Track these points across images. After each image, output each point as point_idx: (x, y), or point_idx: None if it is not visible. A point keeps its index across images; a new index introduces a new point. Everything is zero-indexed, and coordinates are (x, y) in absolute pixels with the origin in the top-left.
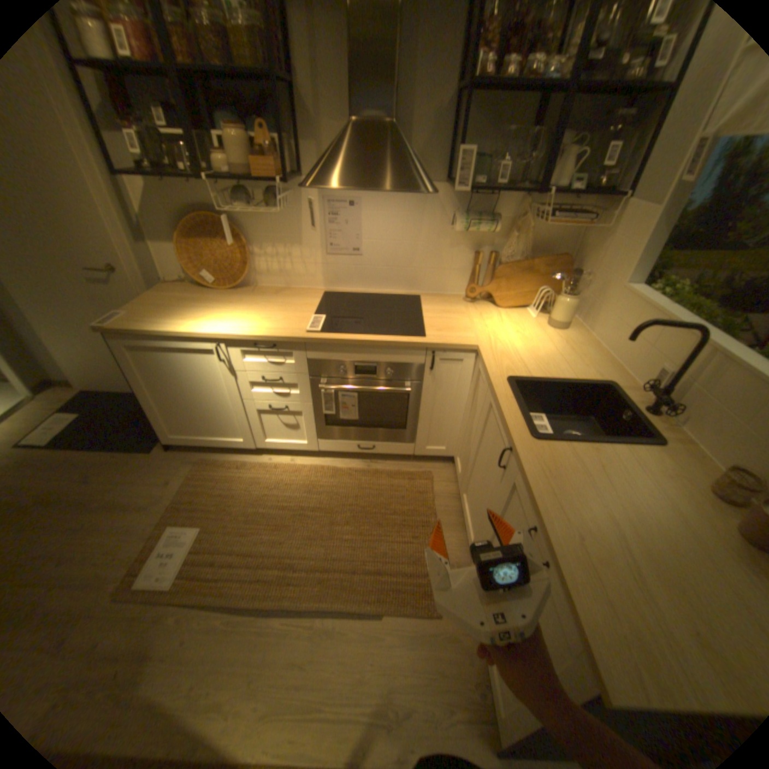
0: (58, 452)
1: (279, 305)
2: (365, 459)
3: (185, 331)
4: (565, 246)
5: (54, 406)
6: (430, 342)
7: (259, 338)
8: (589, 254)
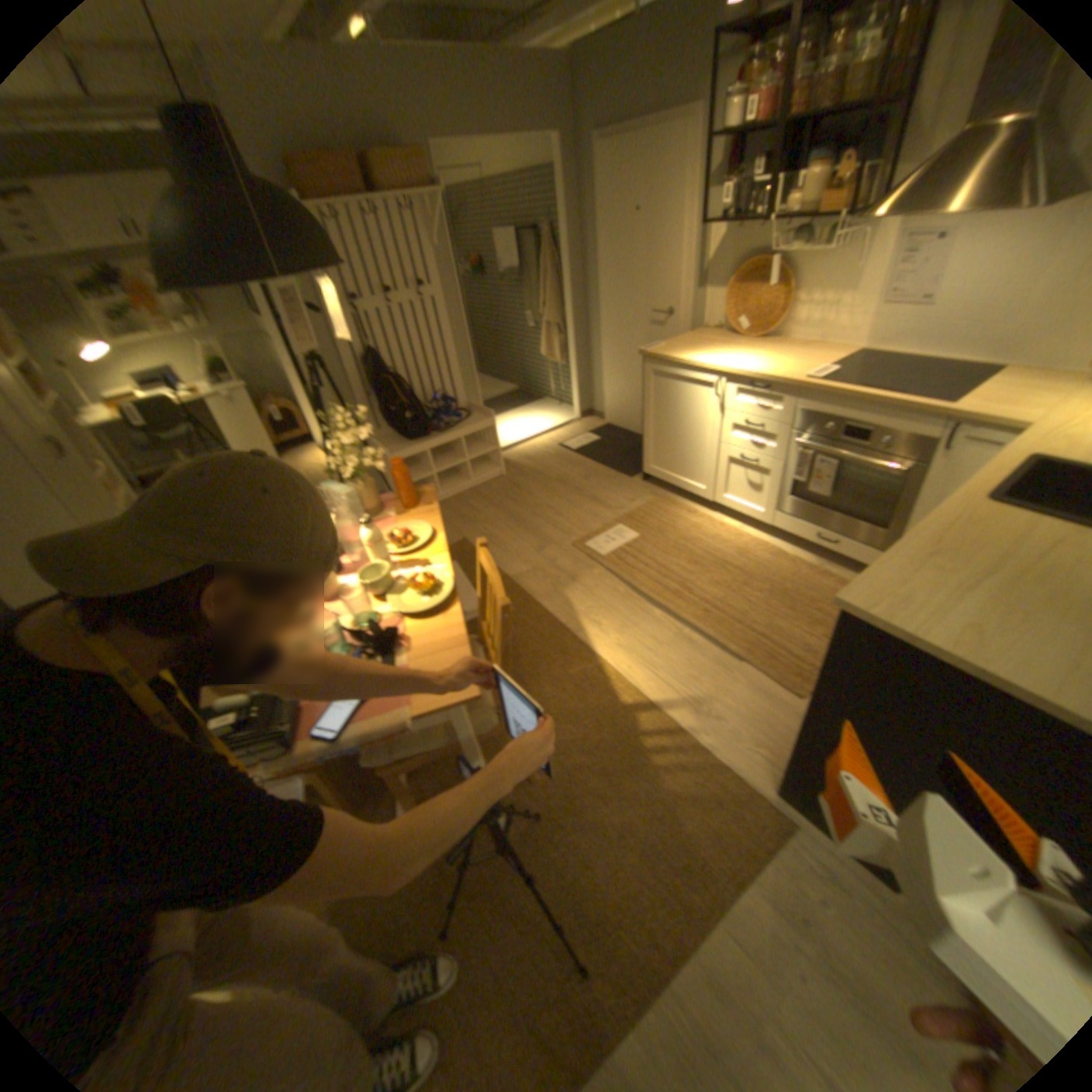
0: (579, 458)
1: (796, 355)
2: (822, 559)
3: (699, 362)
4: None
5: (588, 430)
6: (955, 409)
7: (755, 377)
8: None
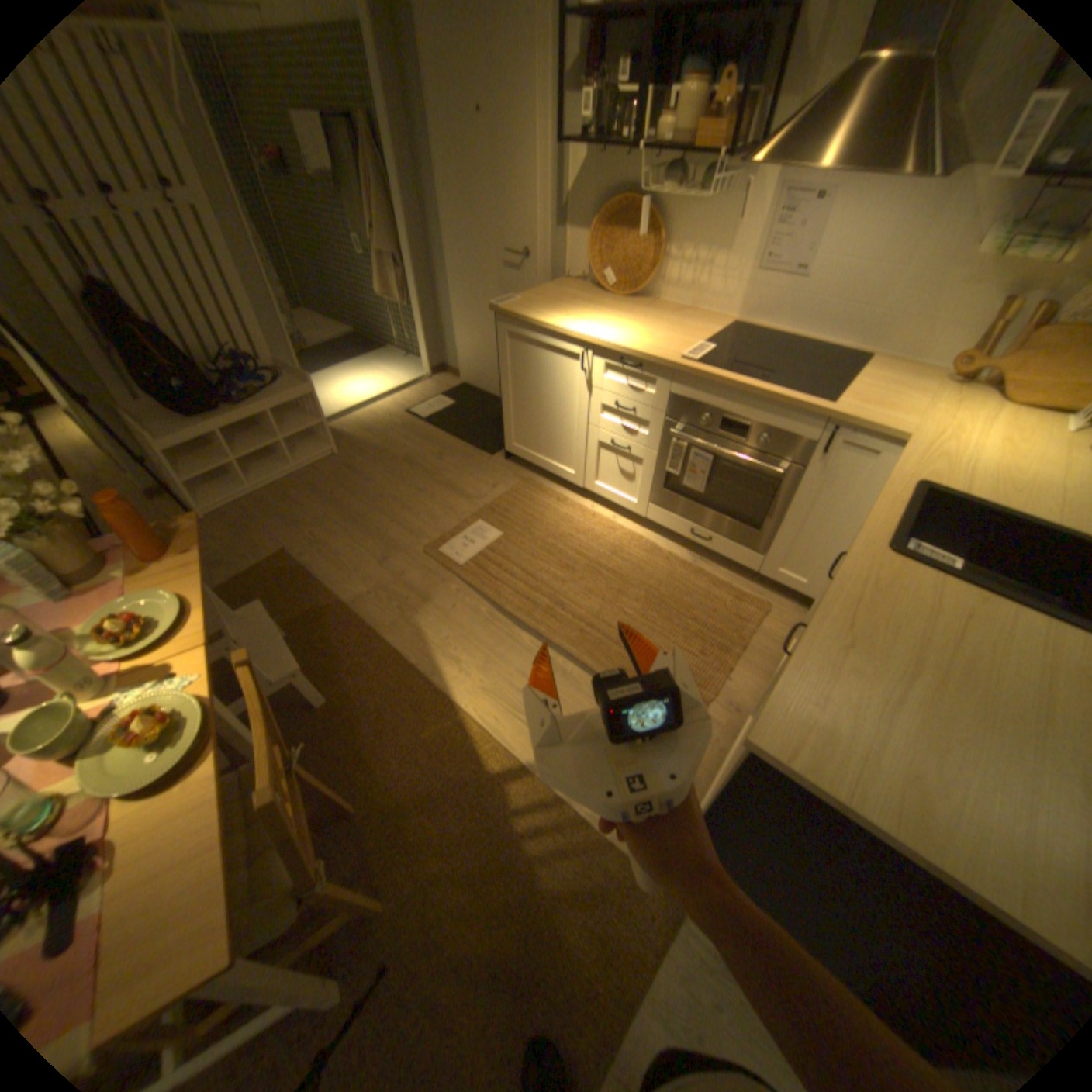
0: (429, 428)
1: (668, 324)
2: (694, 554)
3: (560, 327)
4: None
5: (439, 390)
6: (836, 411)
7: (625, 352)
8: None
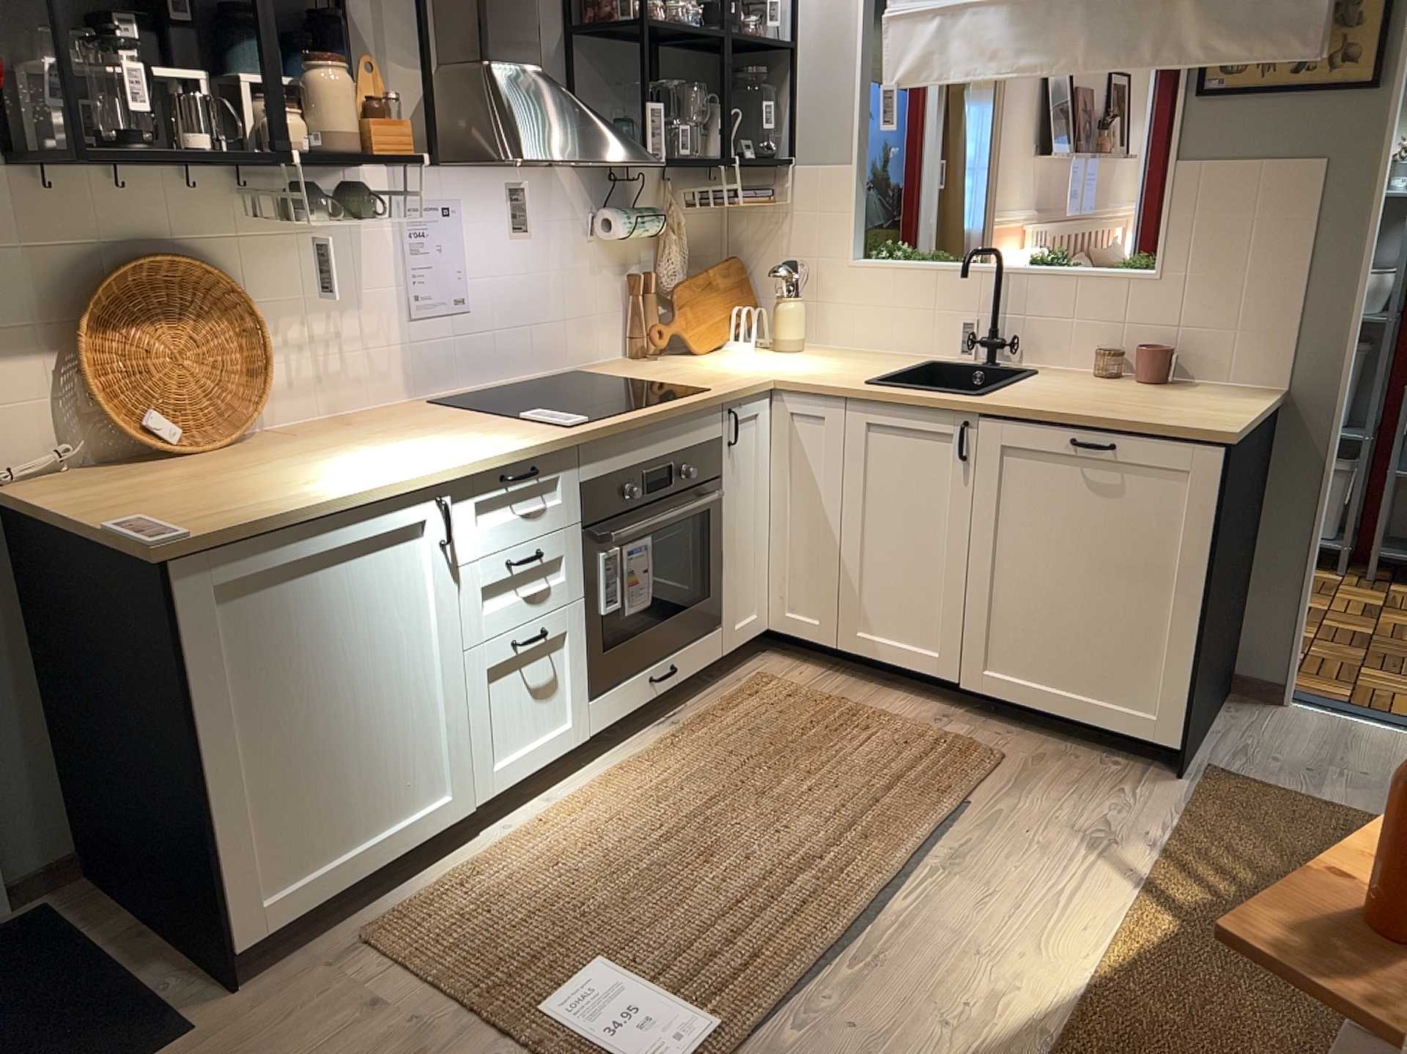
0: None
1: (411, 430)
2: (658, 722)
3: (379, 486)
4: (714, 251)
5: None
6: (728, 390)
7: (515, 458)
8: (756, 251)
